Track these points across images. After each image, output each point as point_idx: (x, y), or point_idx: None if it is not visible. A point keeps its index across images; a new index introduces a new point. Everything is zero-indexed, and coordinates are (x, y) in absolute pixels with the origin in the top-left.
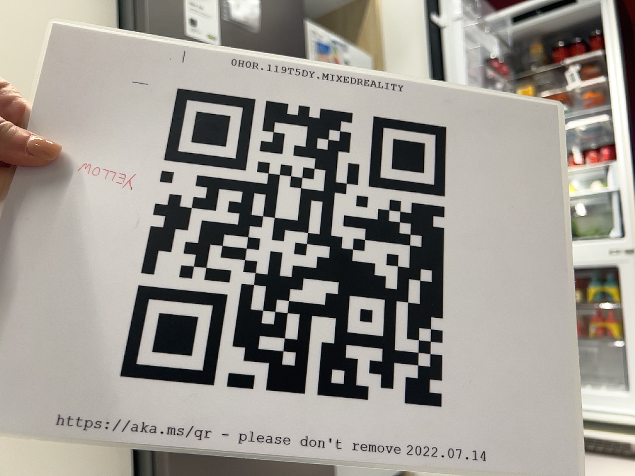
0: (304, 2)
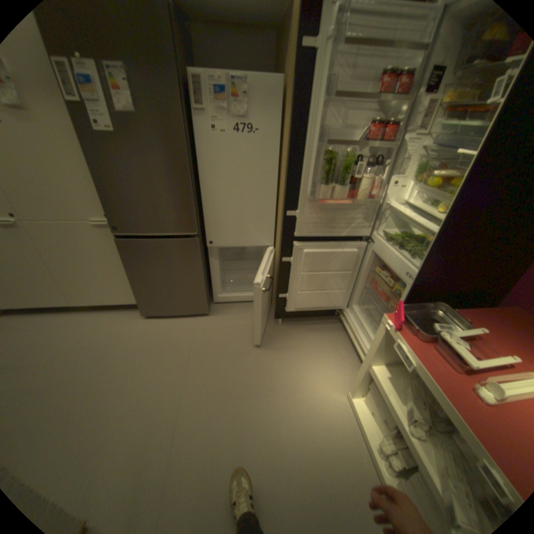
0: (176, 72)
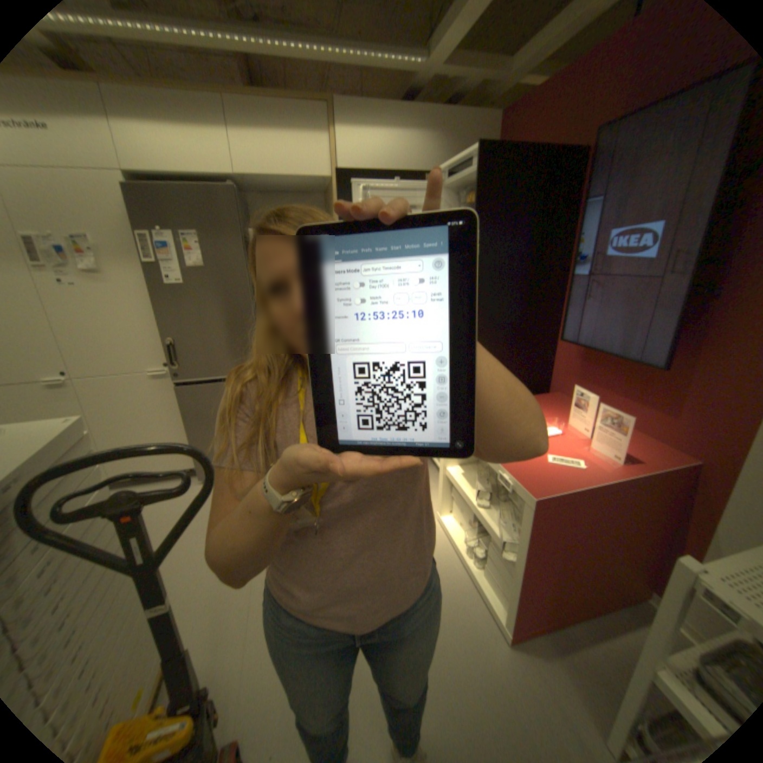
0: (241, 234)
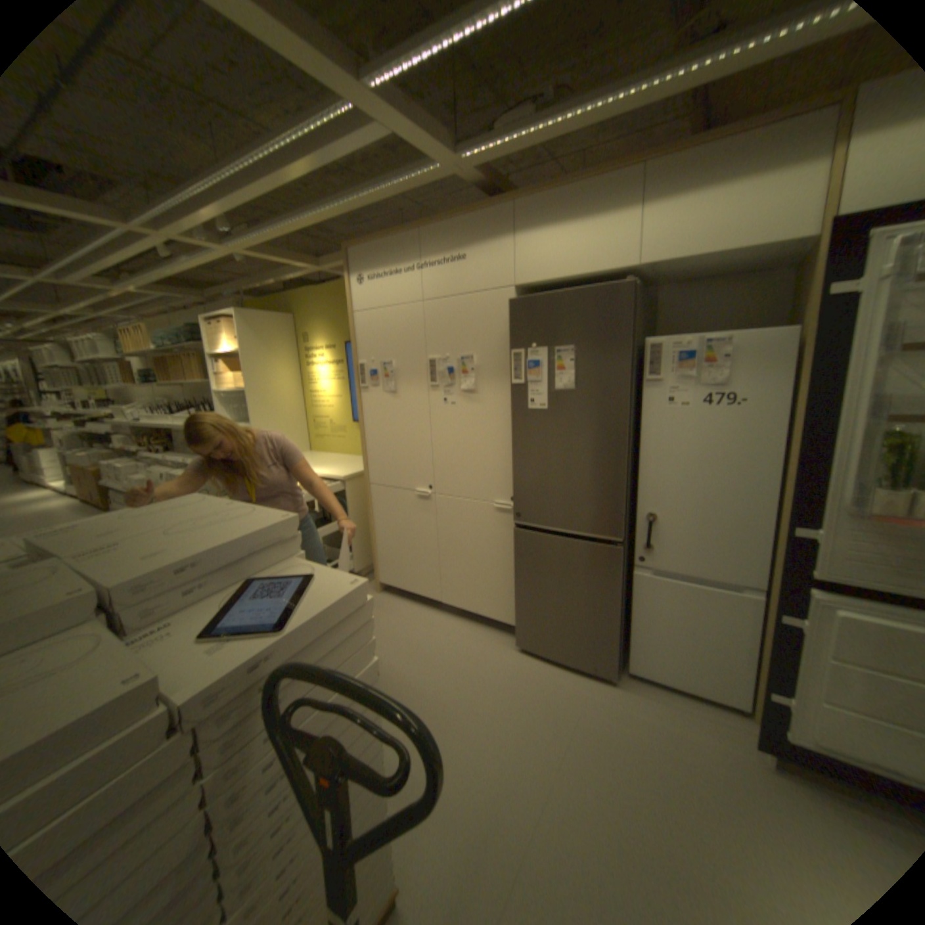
0: (630, 346)
